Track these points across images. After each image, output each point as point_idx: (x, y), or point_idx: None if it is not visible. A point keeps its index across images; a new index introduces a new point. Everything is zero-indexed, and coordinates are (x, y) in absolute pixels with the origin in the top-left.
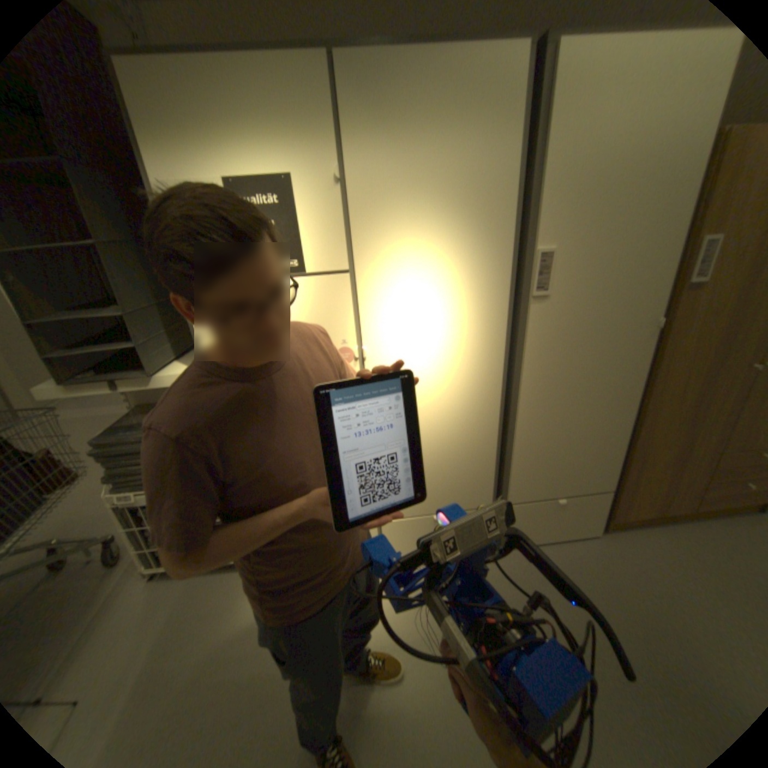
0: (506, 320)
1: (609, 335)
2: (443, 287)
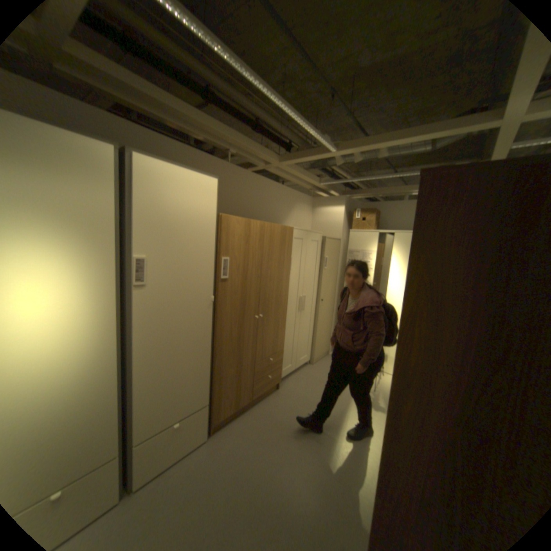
0: (116, 301)
1: (187, 307)
2: (54, 278)
